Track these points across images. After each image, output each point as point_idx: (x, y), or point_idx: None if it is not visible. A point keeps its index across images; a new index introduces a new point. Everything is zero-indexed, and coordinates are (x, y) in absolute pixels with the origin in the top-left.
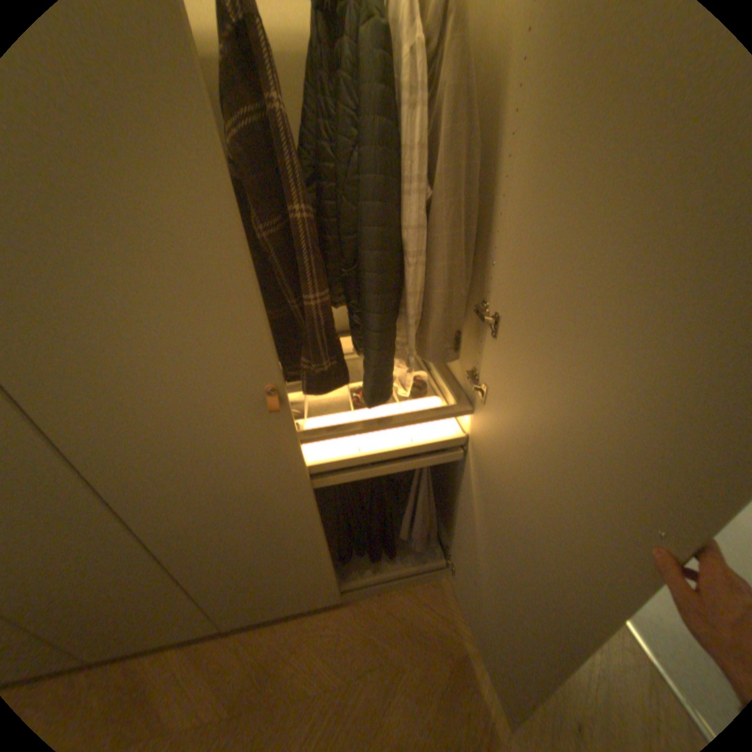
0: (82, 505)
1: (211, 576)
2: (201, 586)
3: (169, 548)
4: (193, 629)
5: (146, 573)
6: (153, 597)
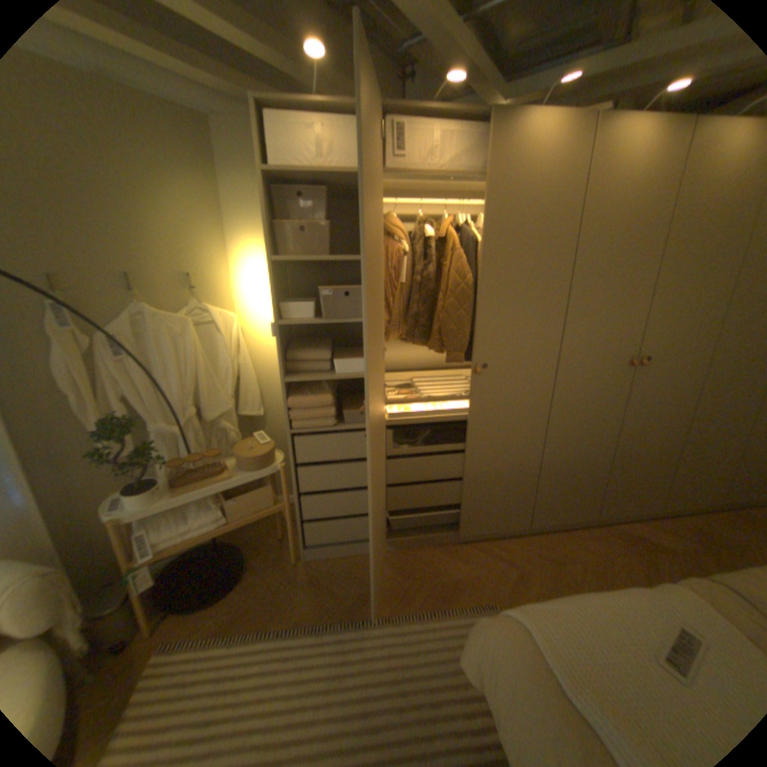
0: (697, 392)
1: (697, 455)
2: (689, 462)
3: (700, 428)
4: (660, 502)
5: (681, 443)
6: (669, 464)
